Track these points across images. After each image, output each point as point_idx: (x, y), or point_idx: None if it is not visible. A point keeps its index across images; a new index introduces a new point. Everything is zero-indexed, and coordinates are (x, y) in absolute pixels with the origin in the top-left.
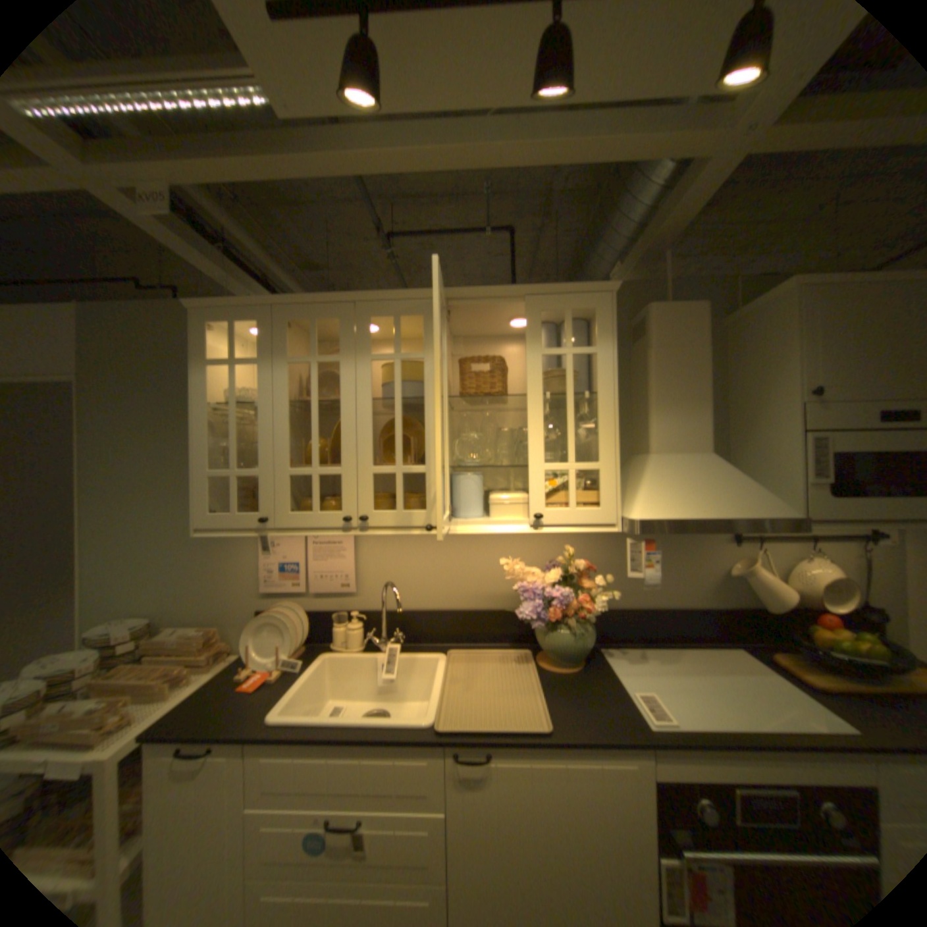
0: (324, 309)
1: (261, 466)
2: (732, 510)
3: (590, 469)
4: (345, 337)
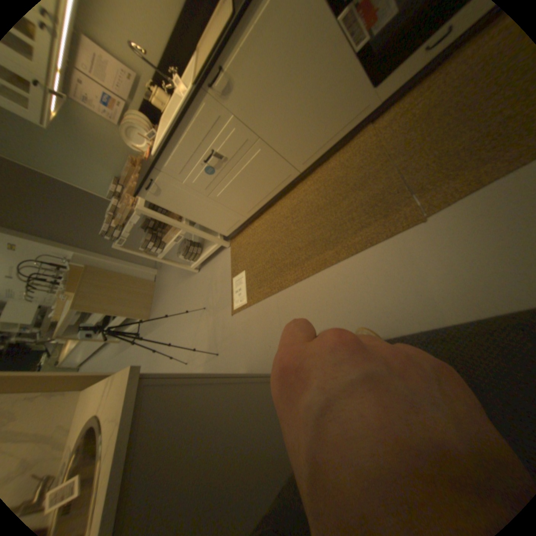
0: None
1: None
2: None
3: None
4: None
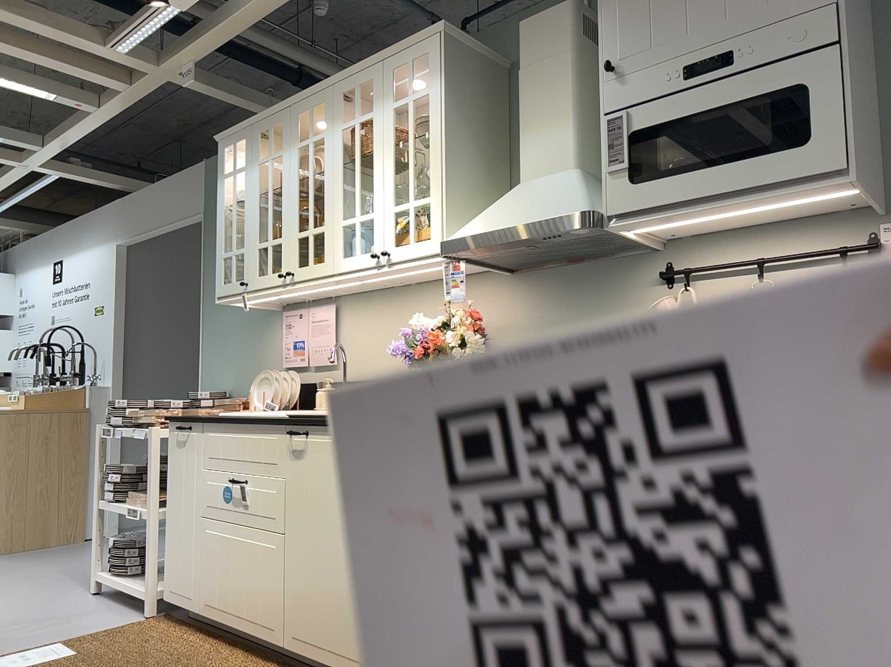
0: (276, 119)
1: (245, 245)
2: (527, 216)
3: (422, 202)
4: (285, 136)
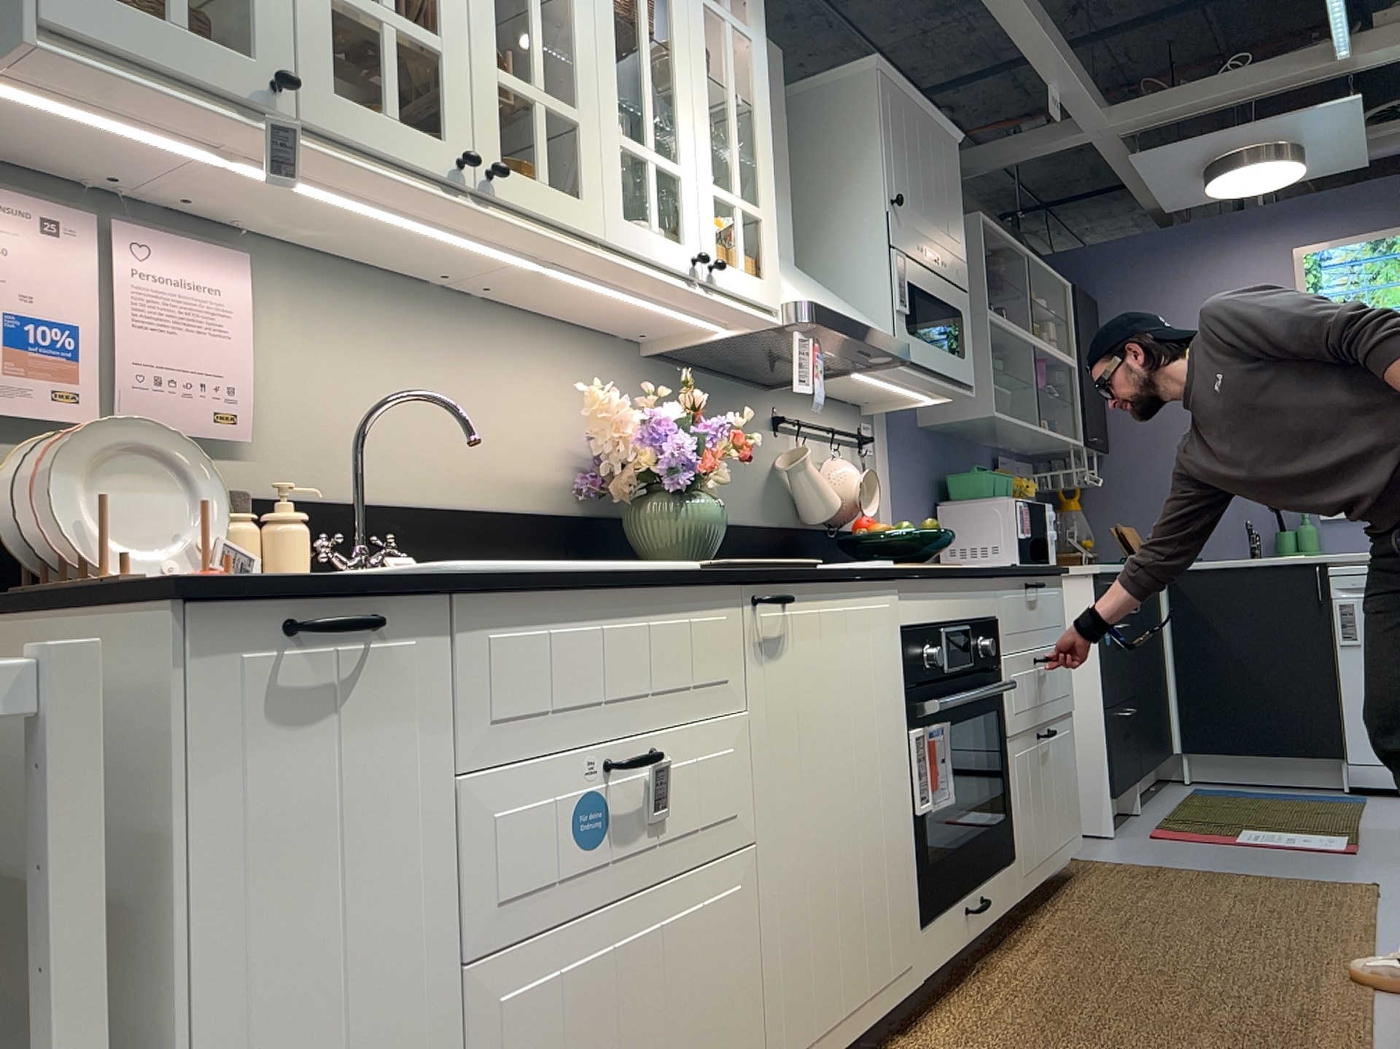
0: None
1: None
2: (862, 320)
3: (755, 213)
4: None
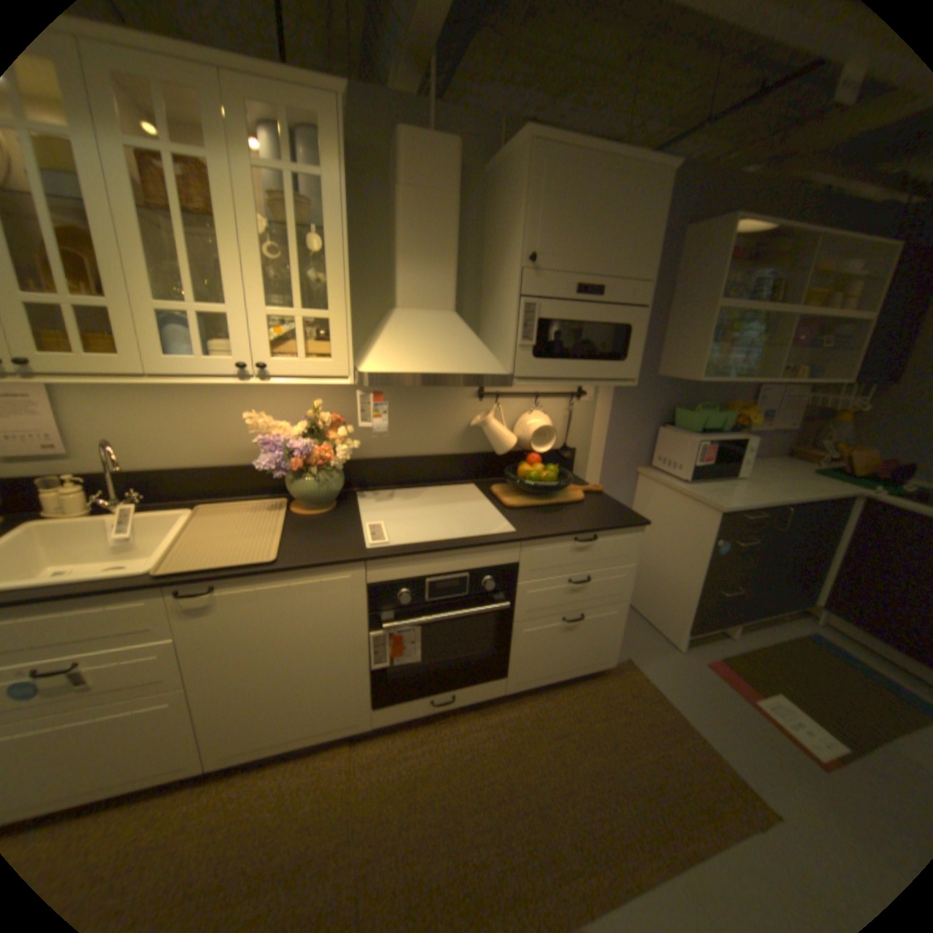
0: None
1: None
2: (453, 365)
3: (319, 316)
4: None
